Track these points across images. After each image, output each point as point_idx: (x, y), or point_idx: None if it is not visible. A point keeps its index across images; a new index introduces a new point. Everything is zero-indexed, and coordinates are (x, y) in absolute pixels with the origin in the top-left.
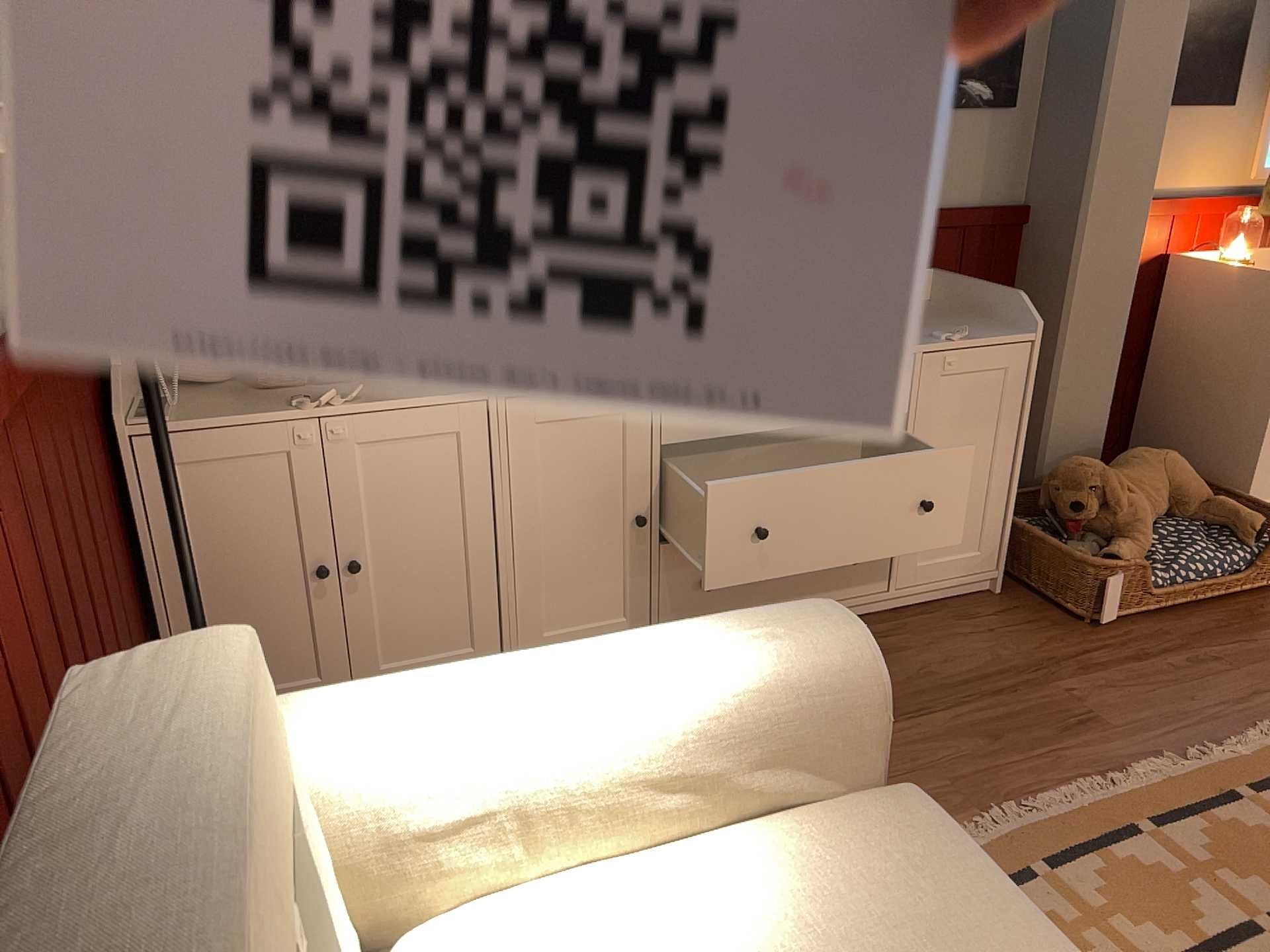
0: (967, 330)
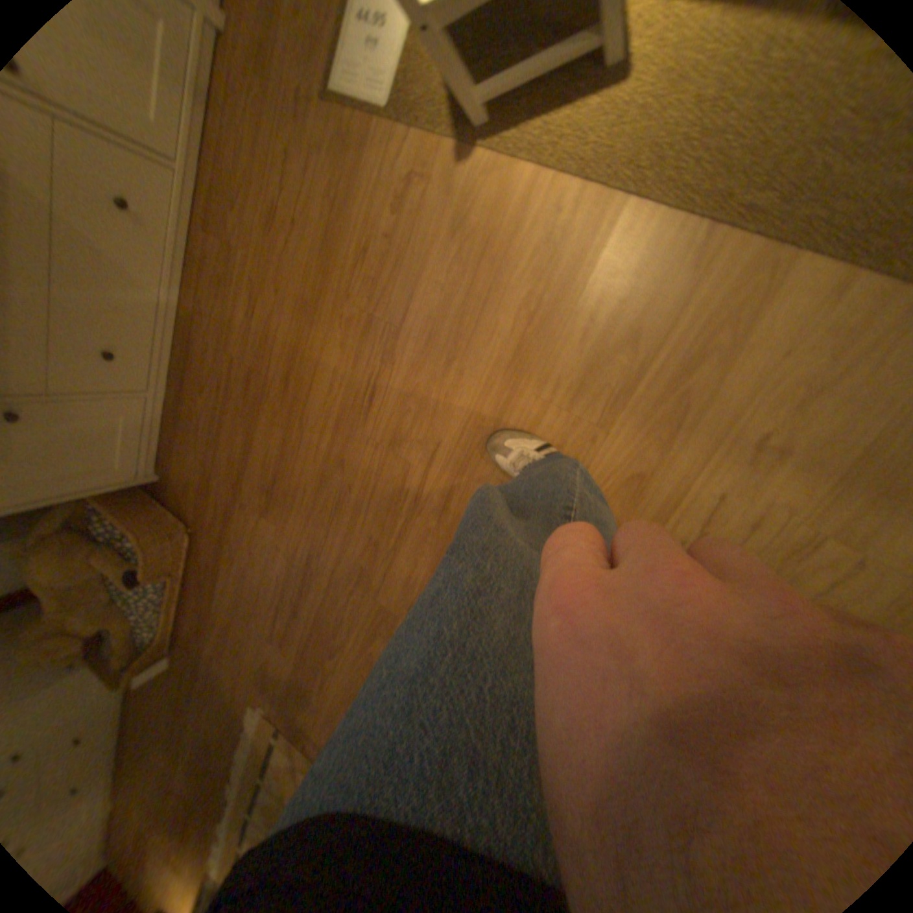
0: None
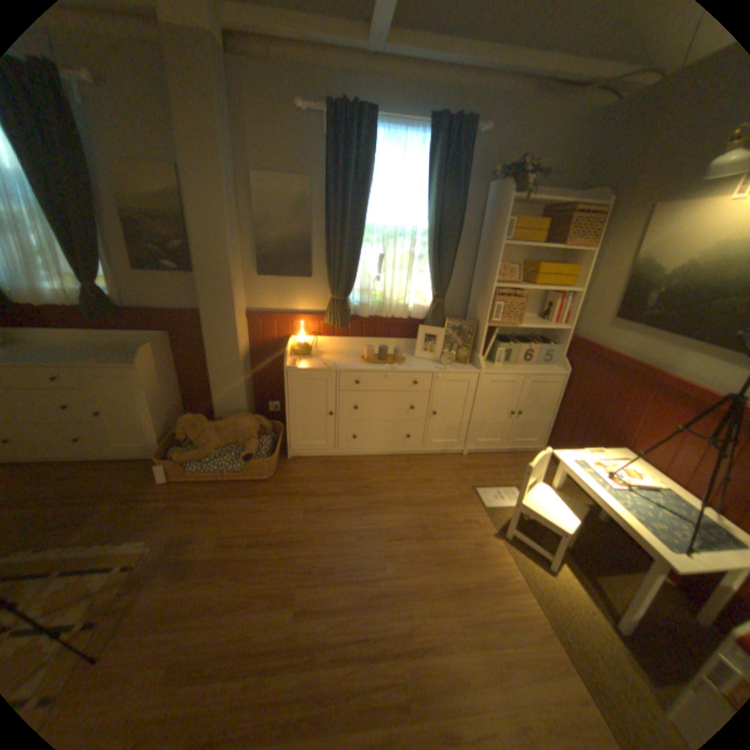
0: (102, 361)
